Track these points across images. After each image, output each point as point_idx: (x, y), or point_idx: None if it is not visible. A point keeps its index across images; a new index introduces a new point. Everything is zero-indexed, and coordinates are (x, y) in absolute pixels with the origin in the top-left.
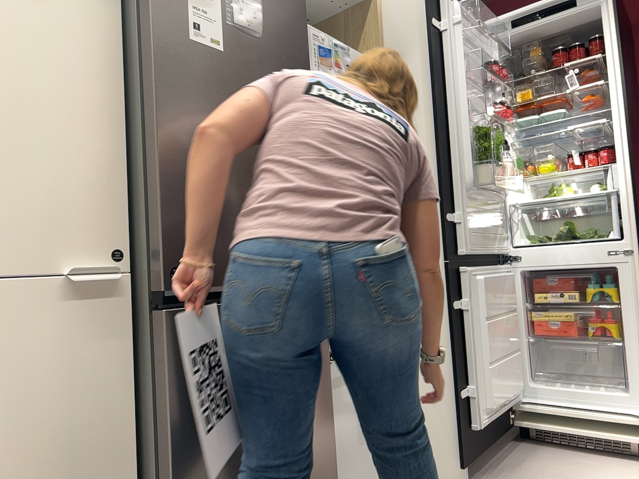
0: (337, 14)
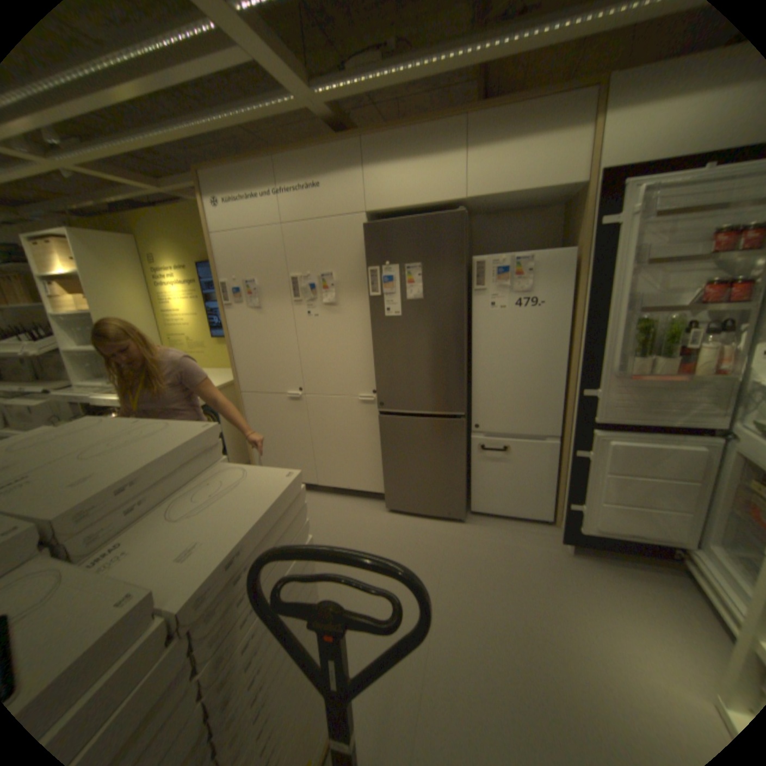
0: (579, 192)
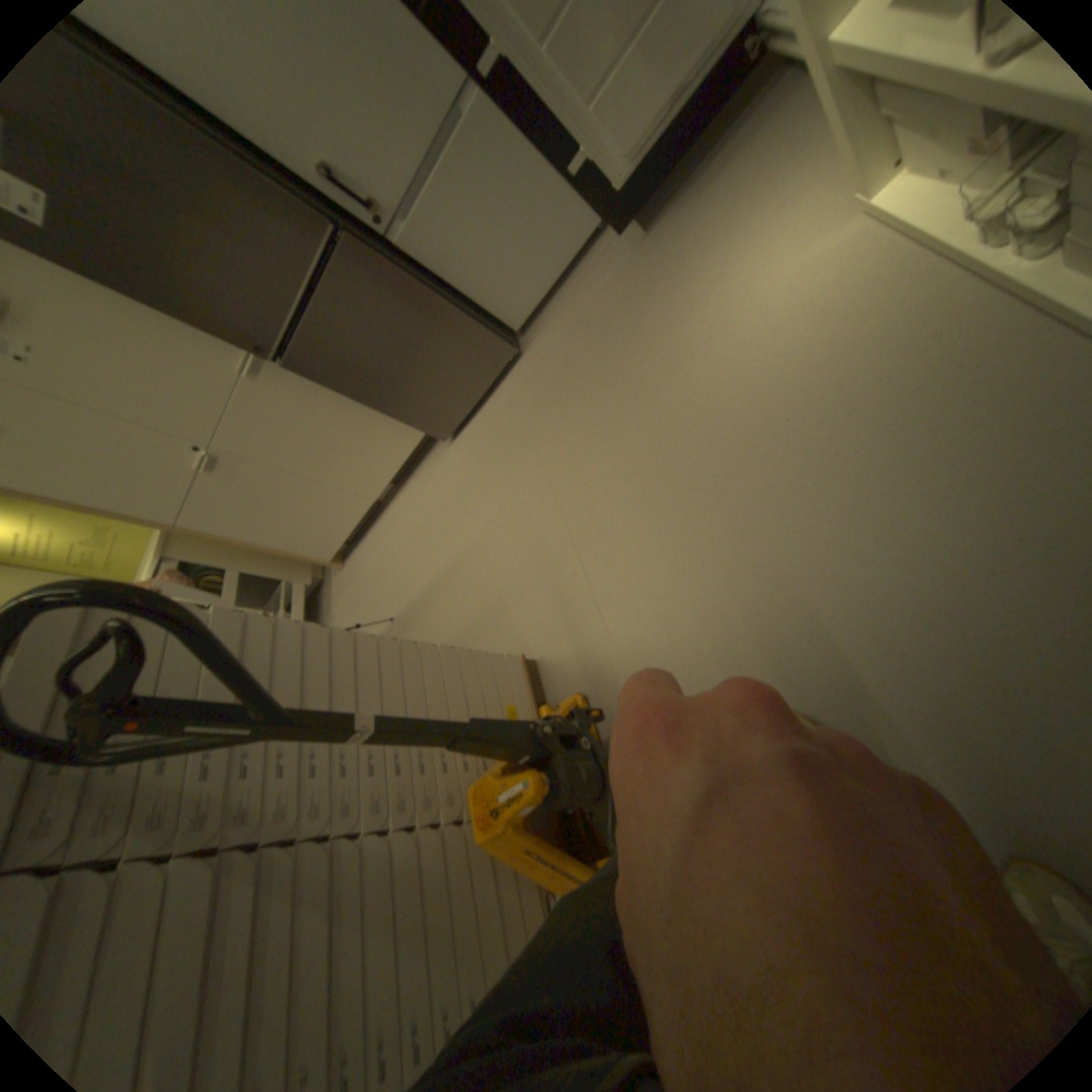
0: None
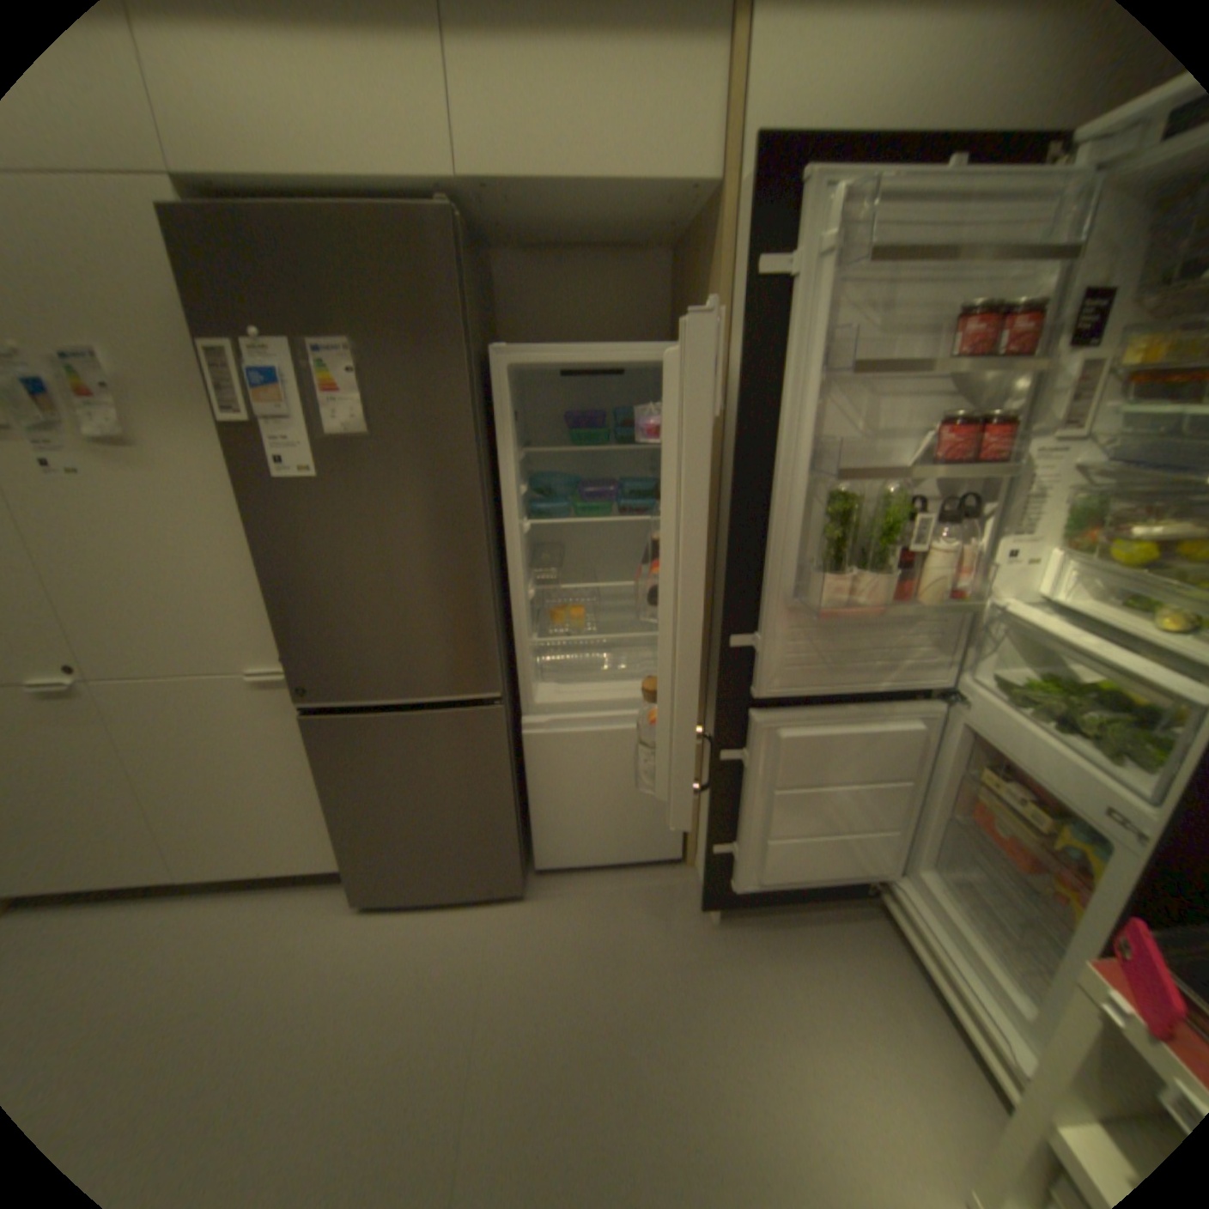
0: (702, 210)
